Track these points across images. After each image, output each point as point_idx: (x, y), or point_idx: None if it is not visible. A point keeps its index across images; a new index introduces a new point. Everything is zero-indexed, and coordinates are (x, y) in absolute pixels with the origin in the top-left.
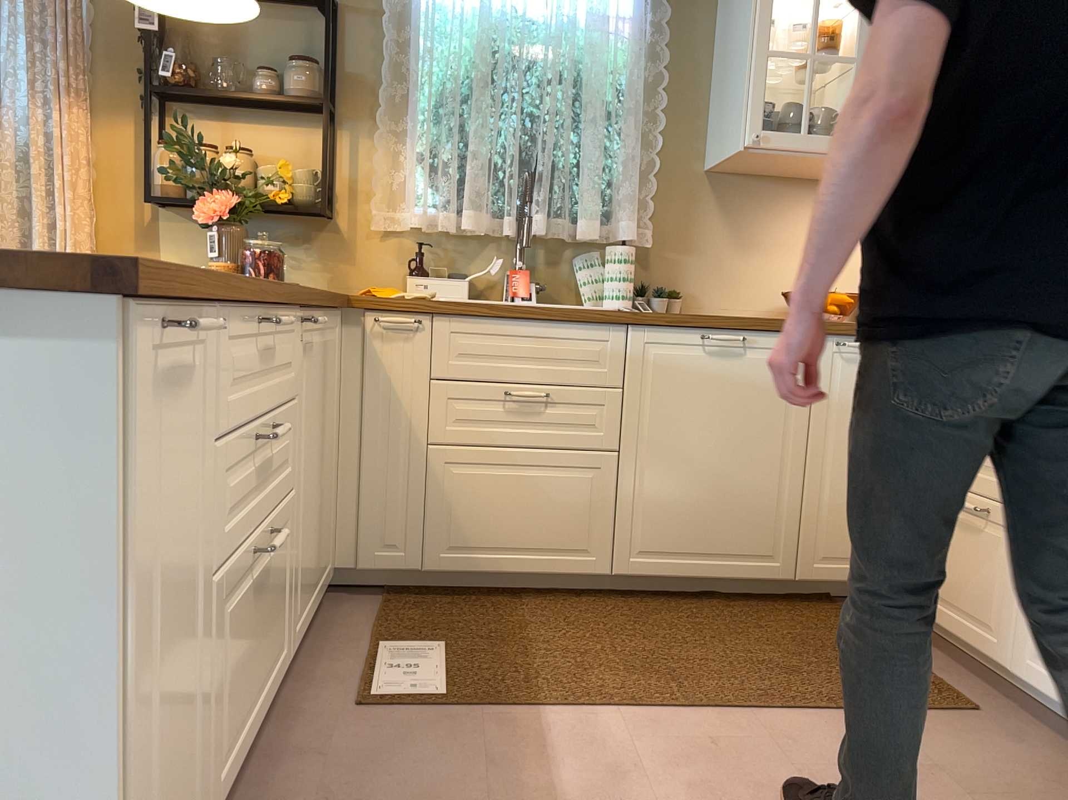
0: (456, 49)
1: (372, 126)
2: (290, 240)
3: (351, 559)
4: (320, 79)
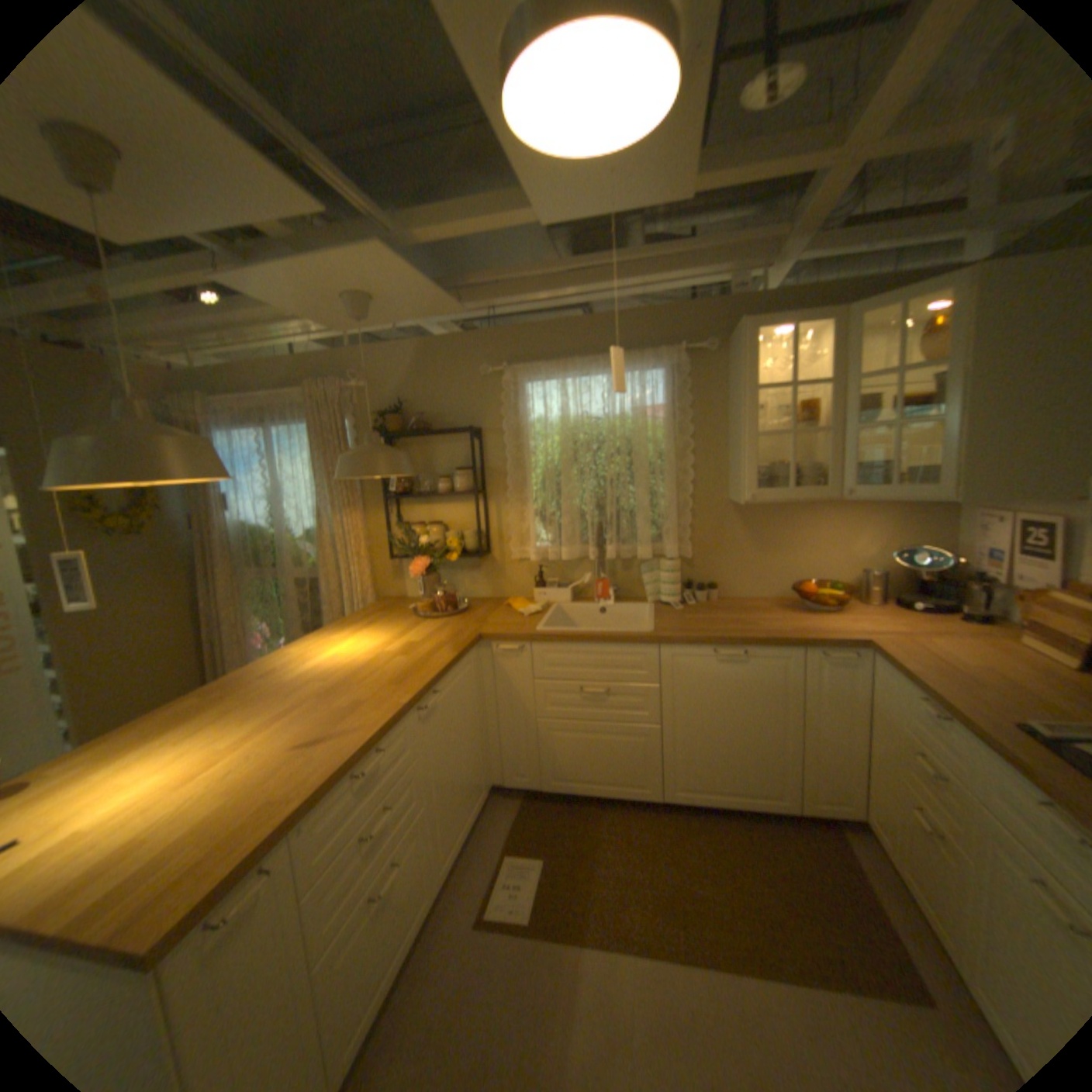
0: (548, 447)
1: (506, 497)
2: (467, 568)
3: (501, 781)
4: (470, 479)
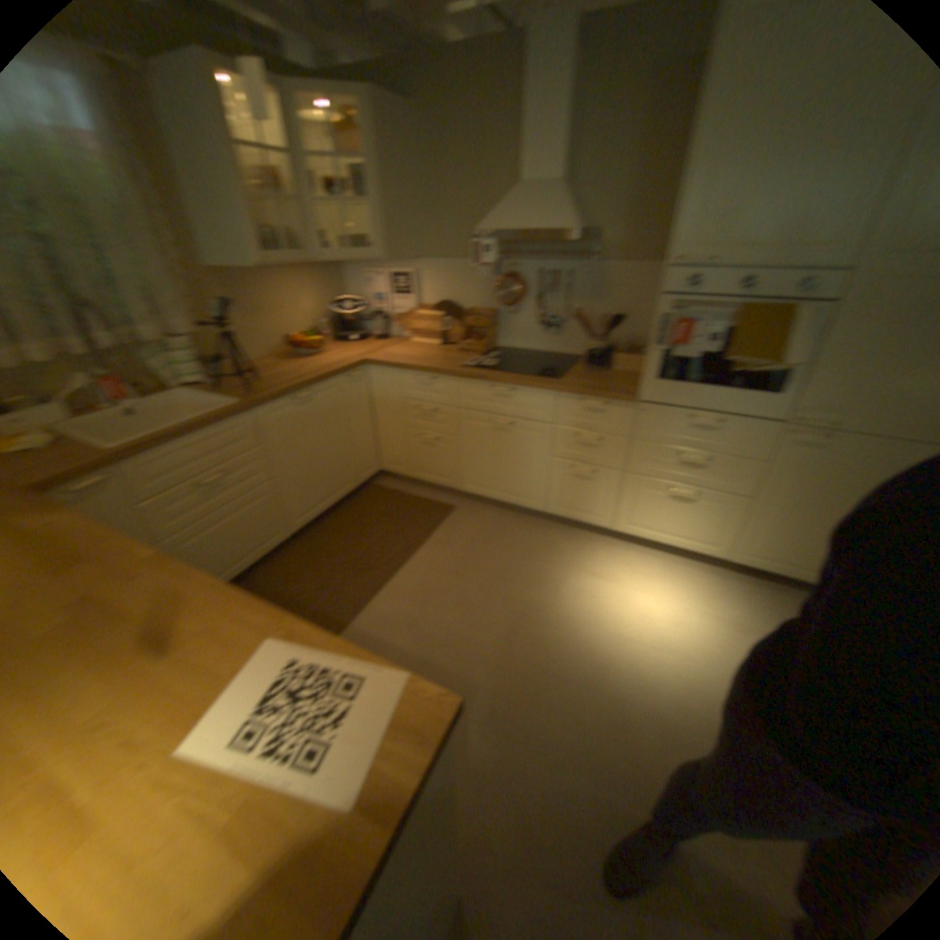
0: None
1: None
2: None
3: None
4: None
